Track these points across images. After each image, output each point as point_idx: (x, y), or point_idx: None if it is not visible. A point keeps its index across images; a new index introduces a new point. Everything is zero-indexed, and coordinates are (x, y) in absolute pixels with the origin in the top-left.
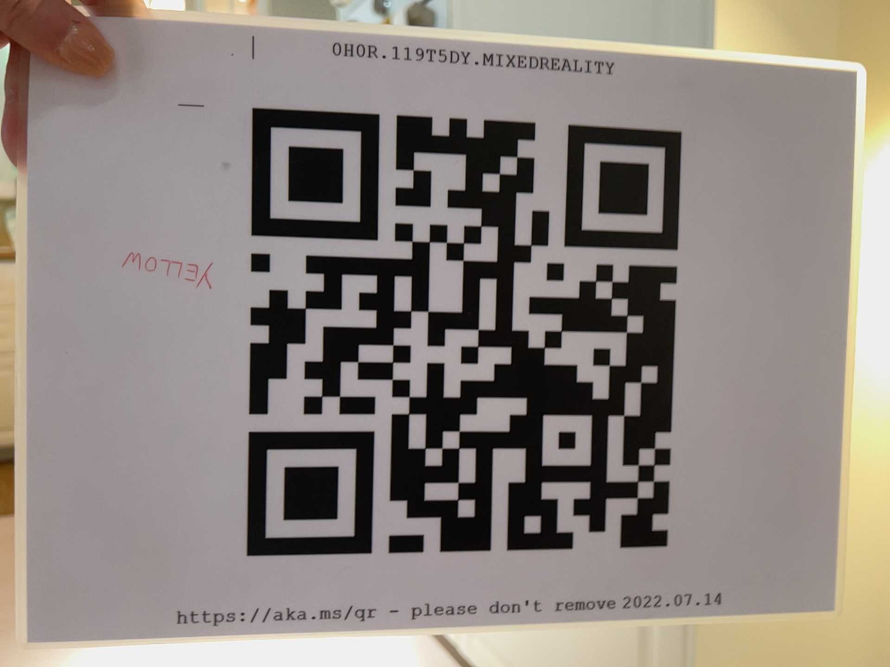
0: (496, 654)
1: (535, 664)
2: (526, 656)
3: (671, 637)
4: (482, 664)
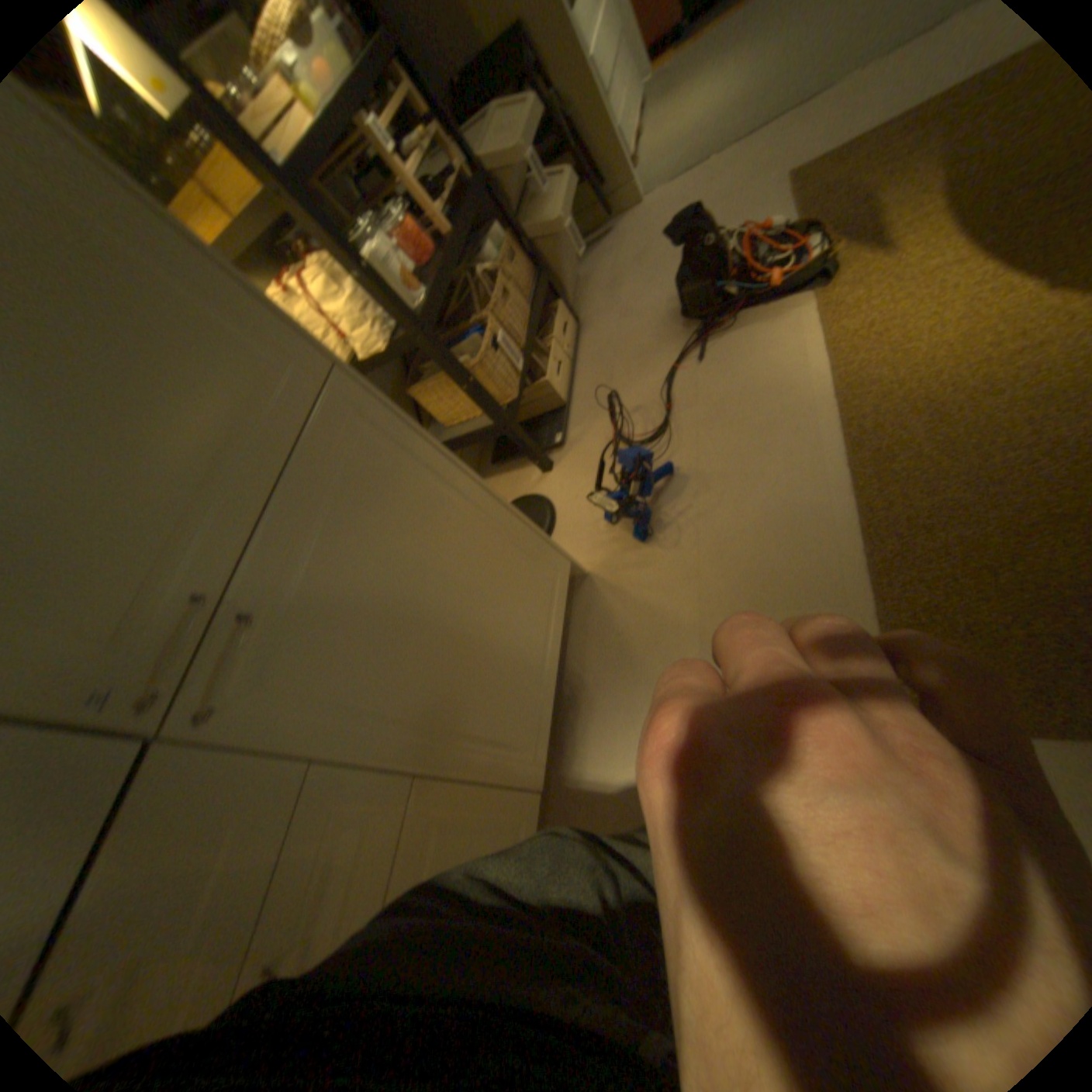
0: (530, 729)
1: (526, 669)
2: (525, 680)
3: (496, 523)
4: (539, 755)
